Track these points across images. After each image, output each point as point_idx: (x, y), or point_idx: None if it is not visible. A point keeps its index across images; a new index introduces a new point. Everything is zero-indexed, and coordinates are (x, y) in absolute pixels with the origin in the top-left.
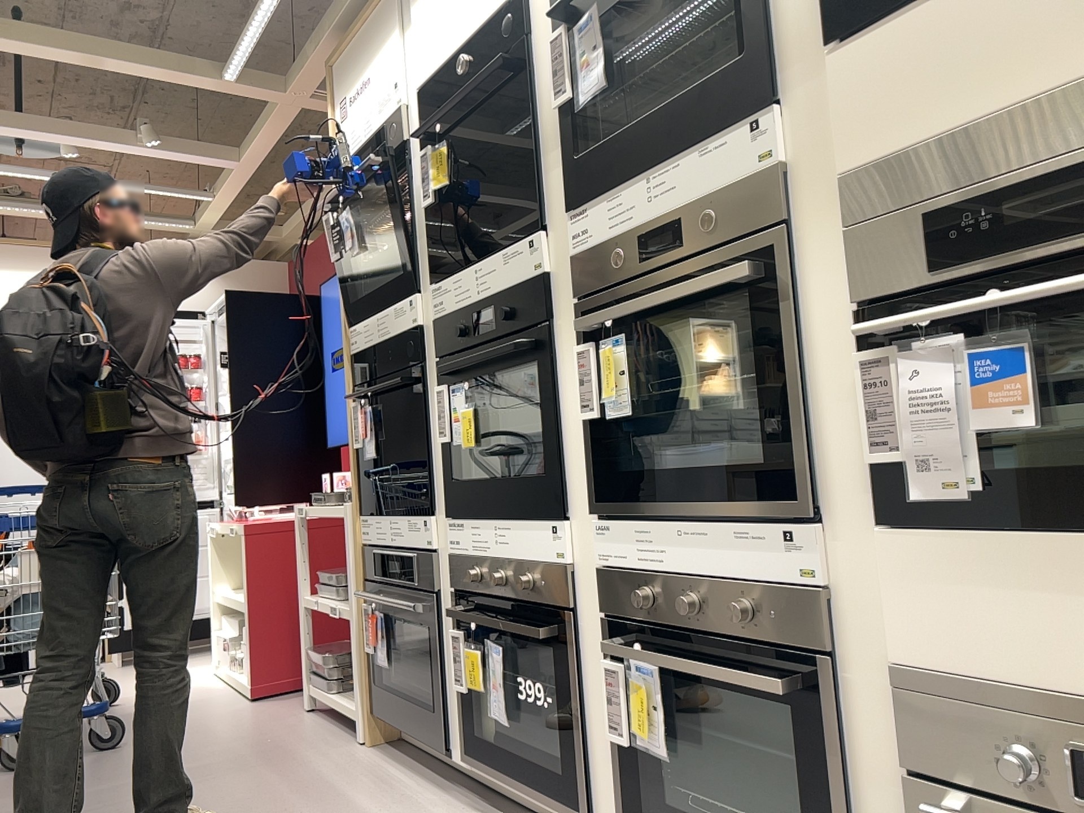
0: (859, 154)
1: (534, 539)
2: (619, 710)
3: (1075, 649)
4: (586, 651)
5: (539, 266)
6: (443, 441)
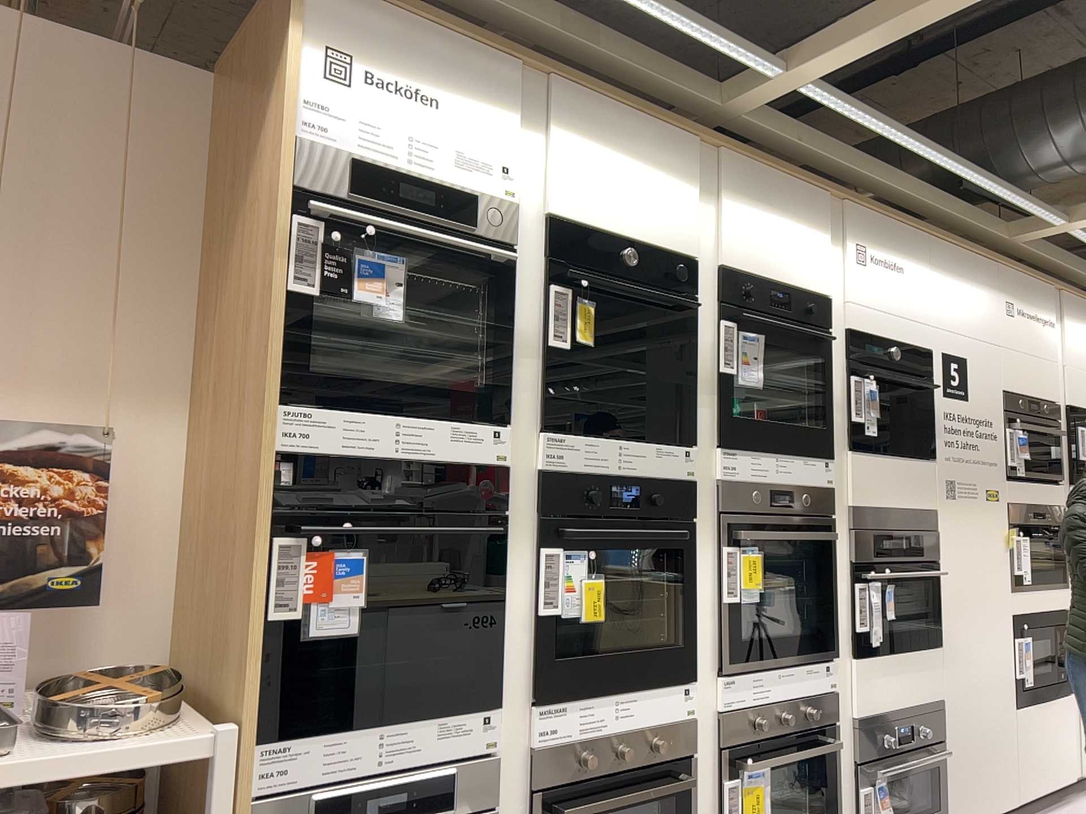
0: (858, 500)
1: (665, 702)
2: (735, 813)
3: (894, 692)
4: (696, 783)
5: (694, 475)
6: (552, 613)
